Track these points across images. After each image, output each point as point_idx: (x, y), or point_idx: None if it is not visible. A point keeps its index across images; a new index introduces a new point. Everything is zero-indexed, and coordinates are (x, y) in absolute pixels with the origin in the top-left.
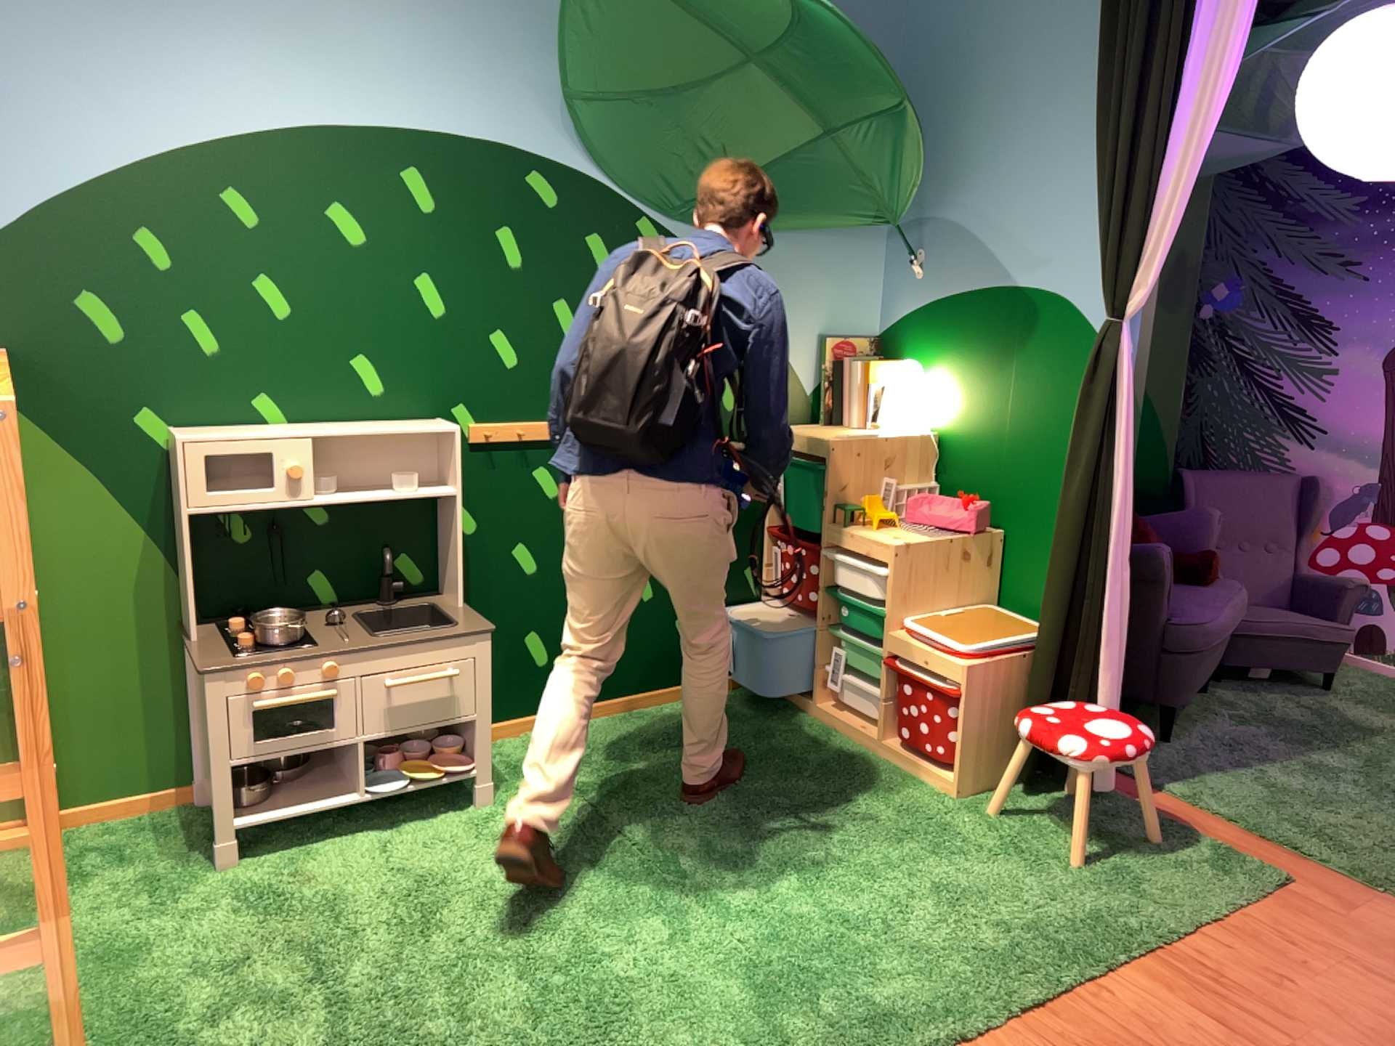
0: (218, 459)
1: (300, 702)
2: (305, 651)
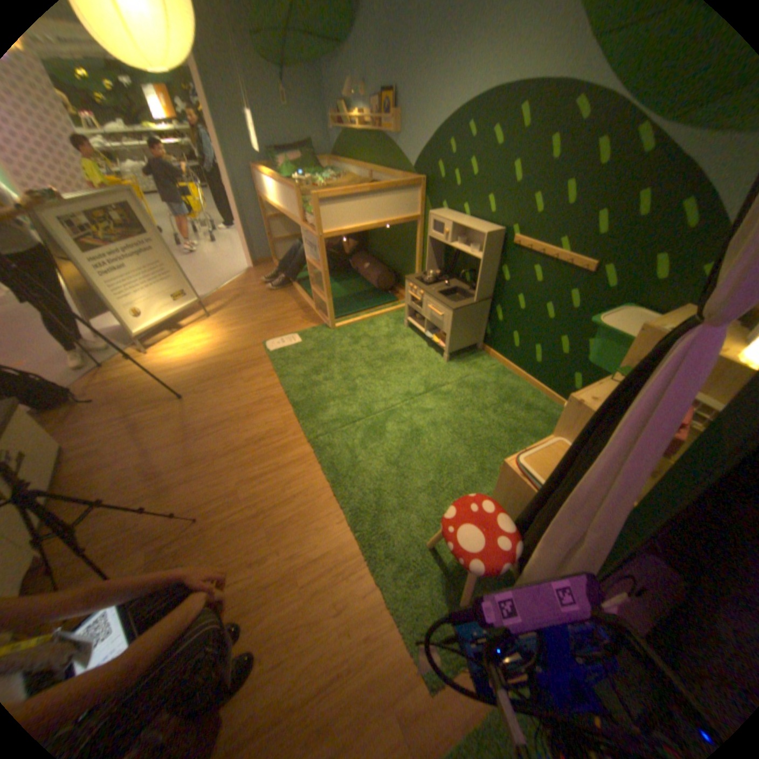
0: (432, 222)
1: (412, 298)
2: (418, 286)
